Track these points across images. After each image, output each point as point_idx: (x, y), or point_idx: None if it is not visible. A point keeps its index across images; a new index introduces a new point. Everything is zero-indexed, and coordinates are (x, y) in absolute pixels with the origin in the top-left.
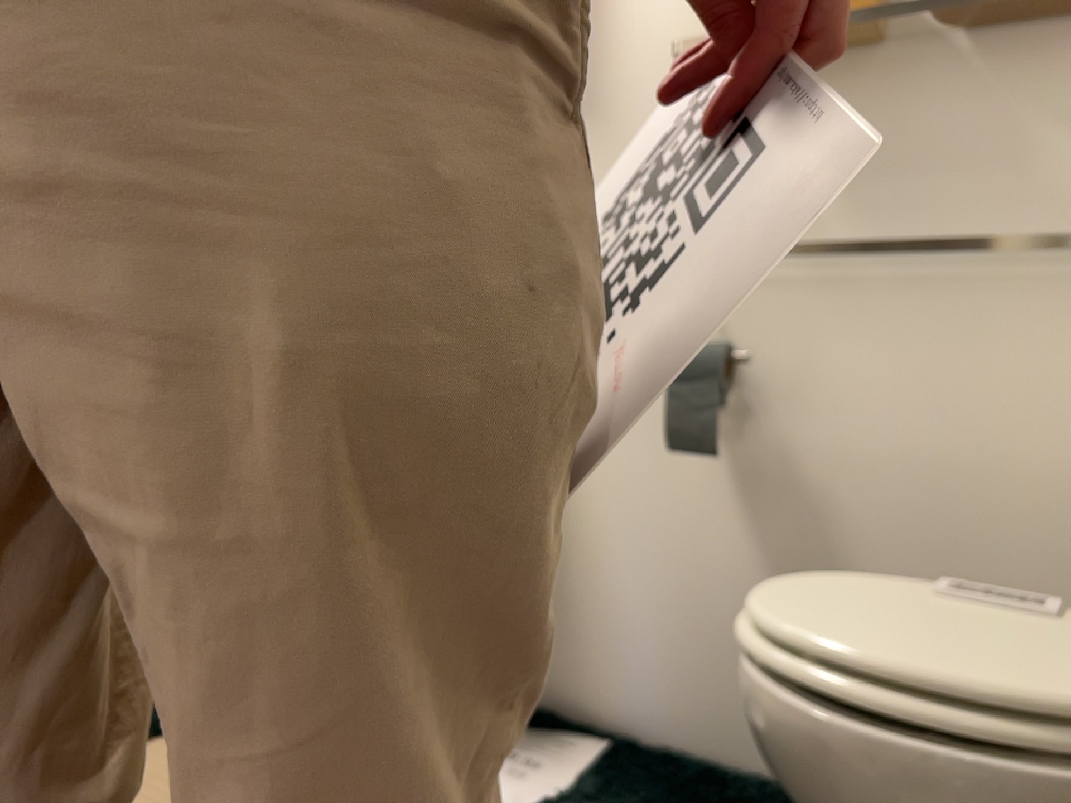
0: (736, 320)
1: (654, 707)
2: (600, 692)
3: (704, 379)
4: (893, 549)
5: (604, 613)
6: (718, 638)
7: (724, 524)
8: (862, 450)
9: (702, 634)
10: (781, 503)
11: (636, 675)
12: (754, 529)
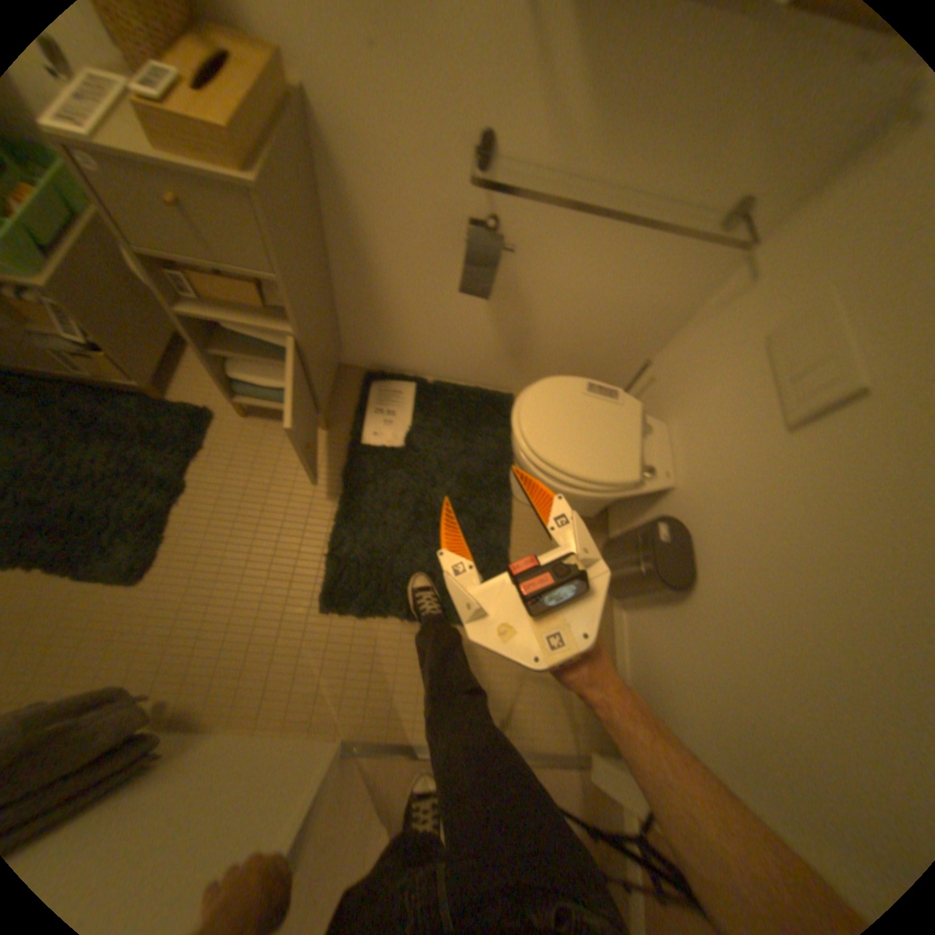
0: (506, 202)
1: (434, 367)
2: (407, 362)
3: (489, 268)
4: (556, 323)
5: (409, 336)
6: (467, 347)
7: (478, 307)
8: (557, 283)
9: (460, 346)
10: (509, 301)
11: (426, 357)
12: (493, 310)
